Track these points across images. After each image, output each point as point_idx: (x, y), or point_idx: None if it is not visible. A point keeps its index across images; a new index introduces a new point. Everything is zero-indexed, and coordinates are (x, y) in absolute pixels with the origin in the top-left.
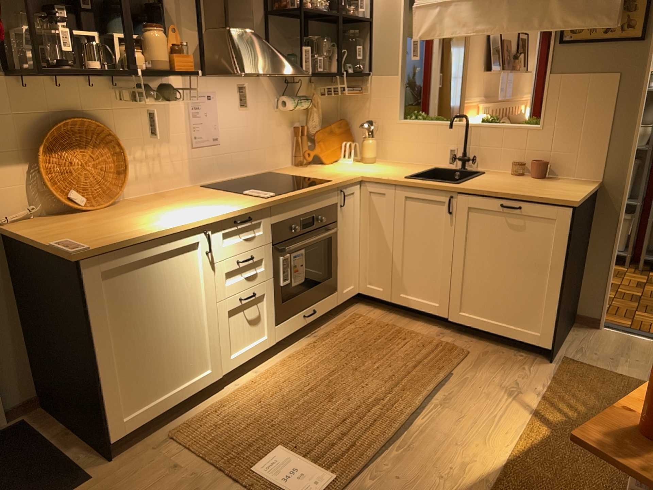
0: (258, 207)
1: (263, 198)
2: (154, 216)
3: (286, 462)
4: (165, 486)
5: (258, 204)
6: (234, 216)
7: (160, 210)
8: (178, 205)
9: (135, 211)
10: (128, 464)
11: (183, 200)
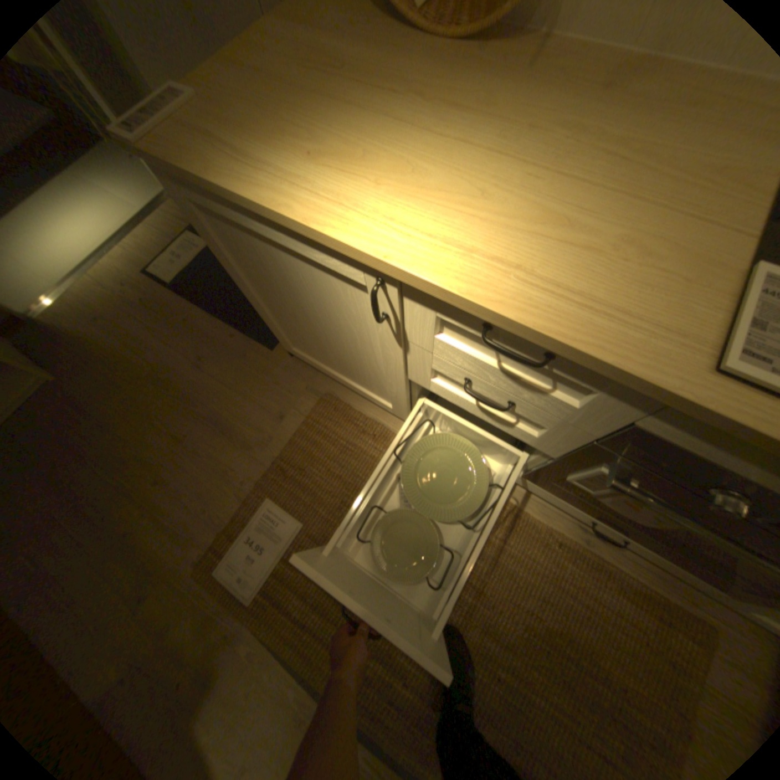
0: (607, 366)
1: (717, 357)
2: (389, 138)
3: (276, 537)
4: (257, 416)
5: (613, 360)
6: (487, 313)
7: (455, 127)
8: (521, 143)
9: (441, 88)
10: (288, 371)
11: (590, 131)
